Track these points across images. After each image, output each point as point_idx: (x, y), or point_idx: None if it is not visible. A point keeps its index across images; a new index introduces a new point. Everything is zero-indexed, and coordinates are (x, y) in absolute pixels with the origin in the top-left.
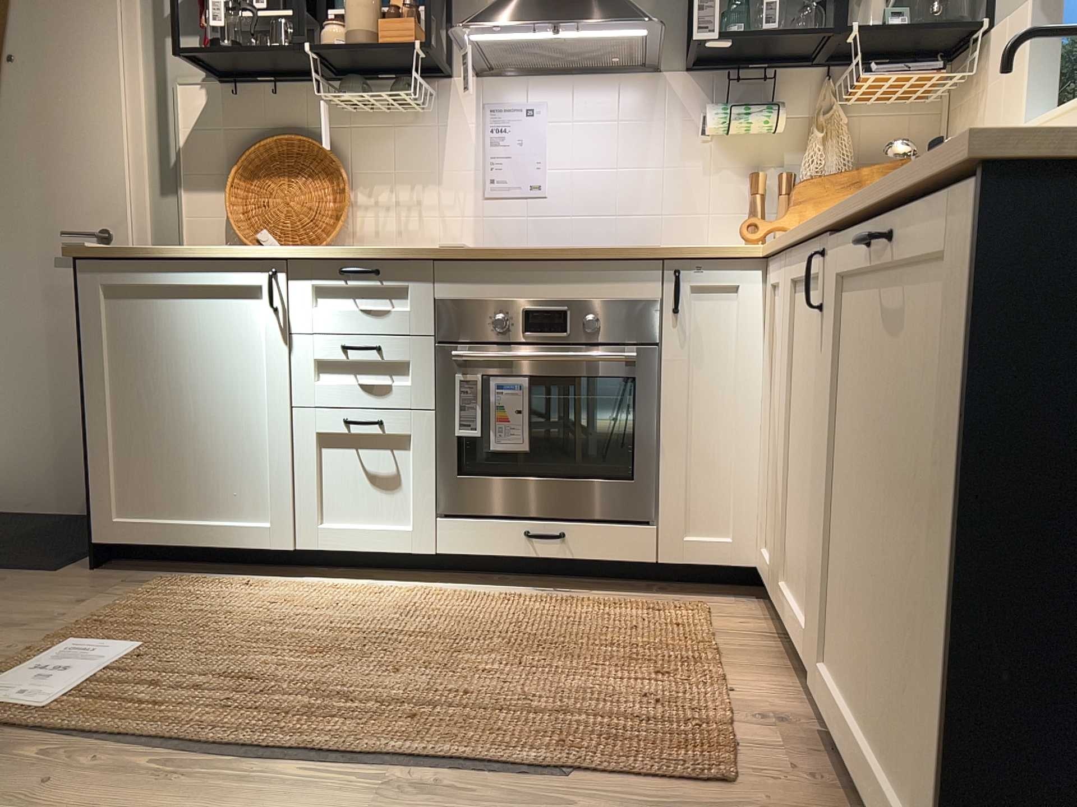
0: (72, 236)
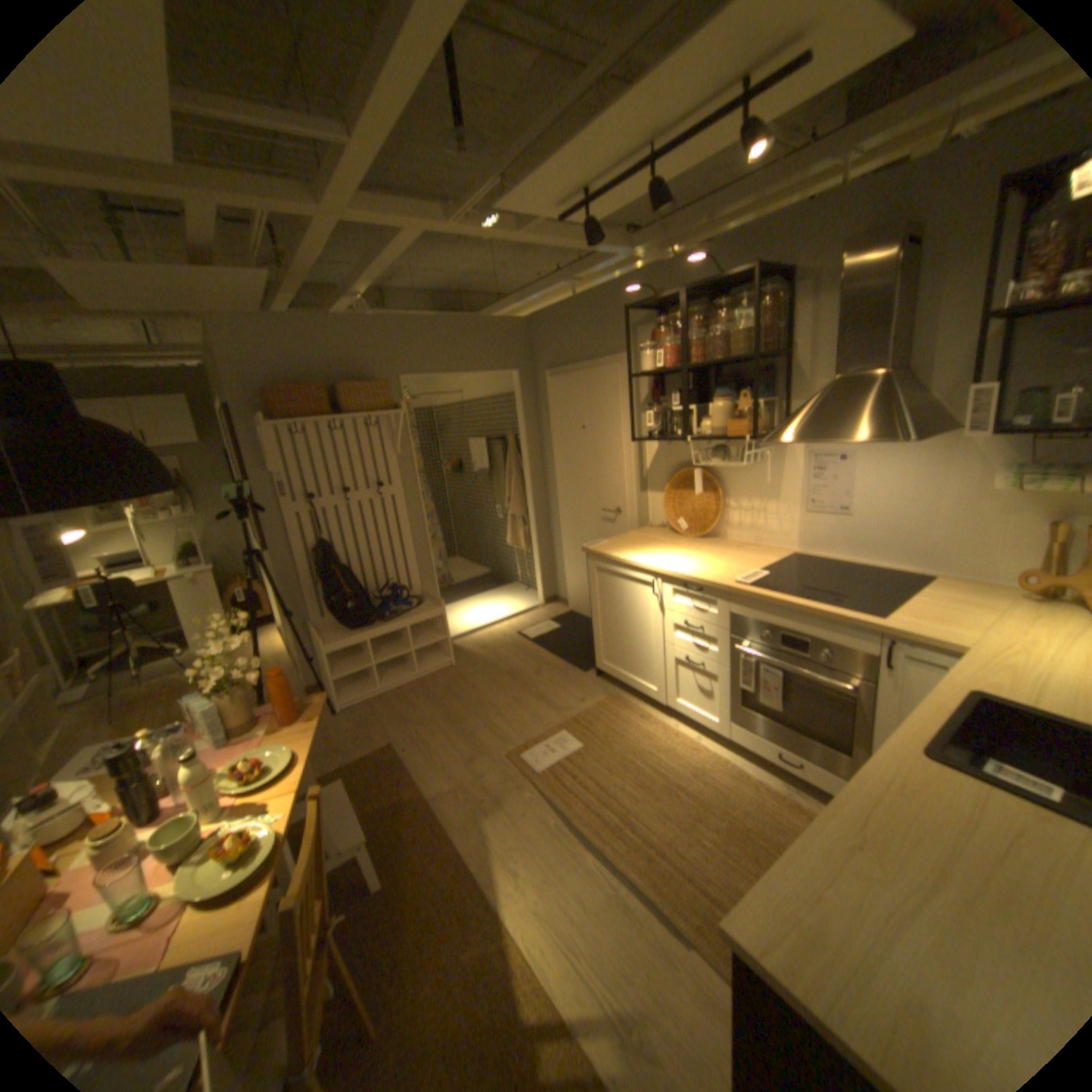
0: (604, 511)
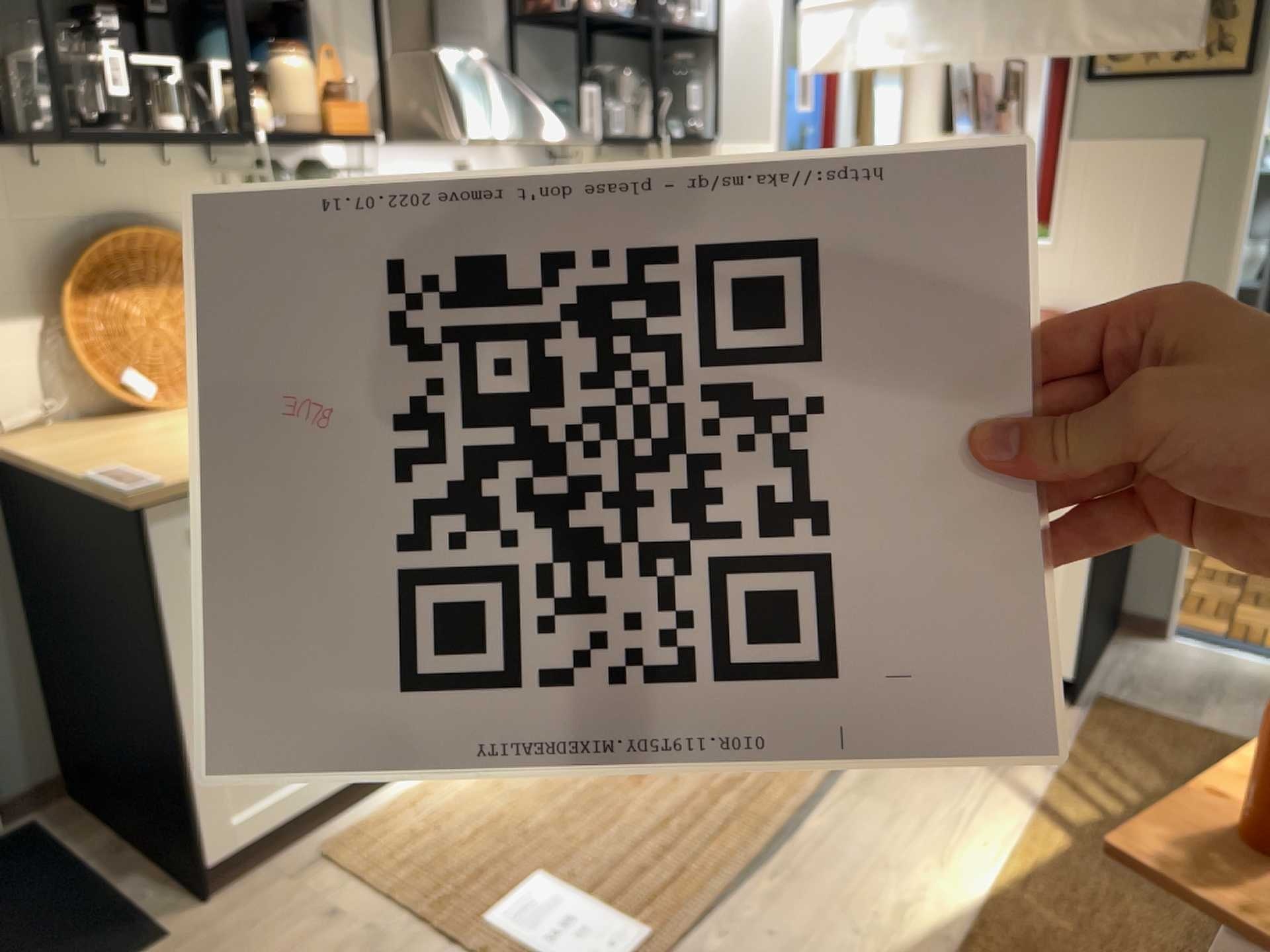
0: None
